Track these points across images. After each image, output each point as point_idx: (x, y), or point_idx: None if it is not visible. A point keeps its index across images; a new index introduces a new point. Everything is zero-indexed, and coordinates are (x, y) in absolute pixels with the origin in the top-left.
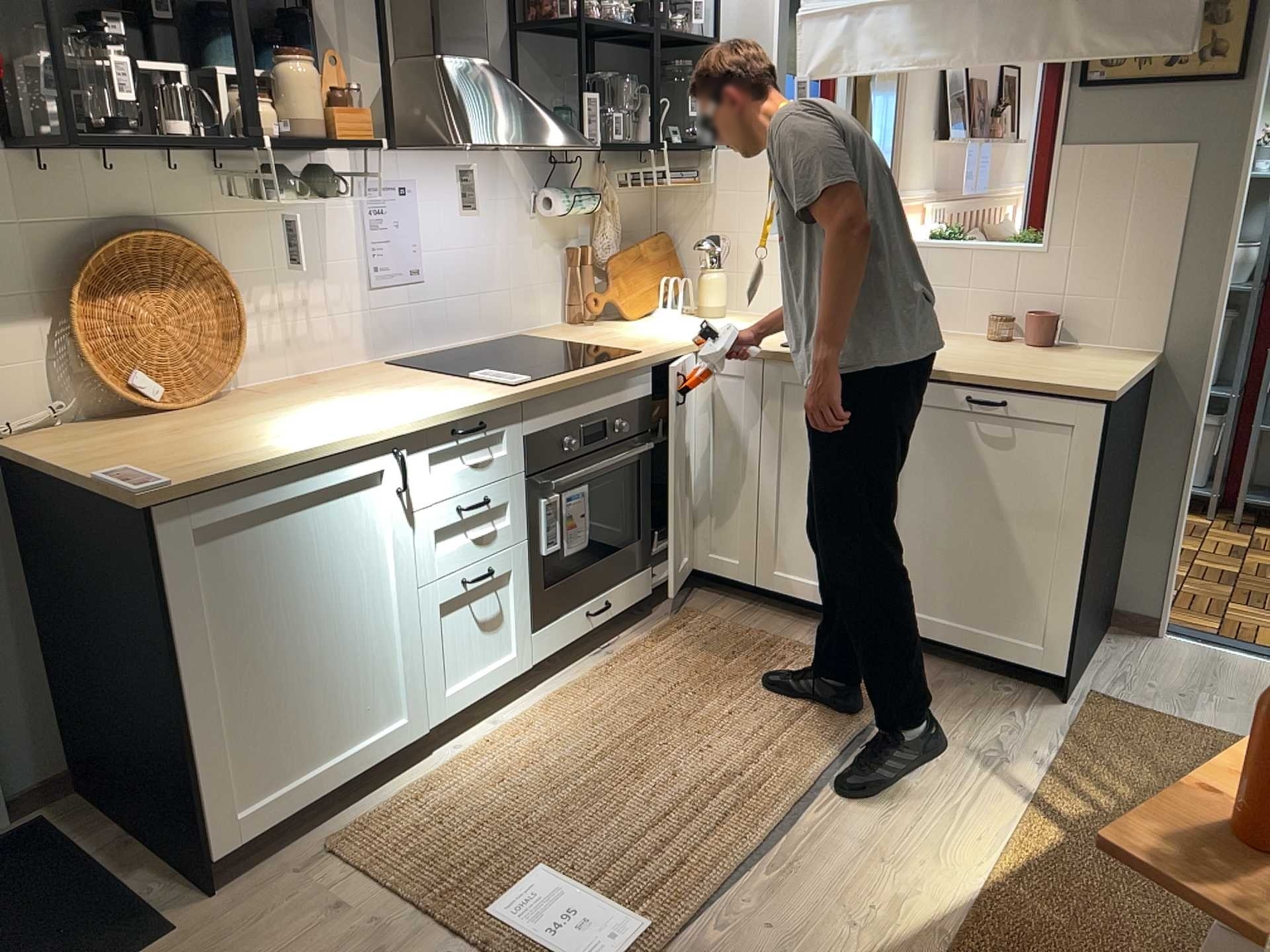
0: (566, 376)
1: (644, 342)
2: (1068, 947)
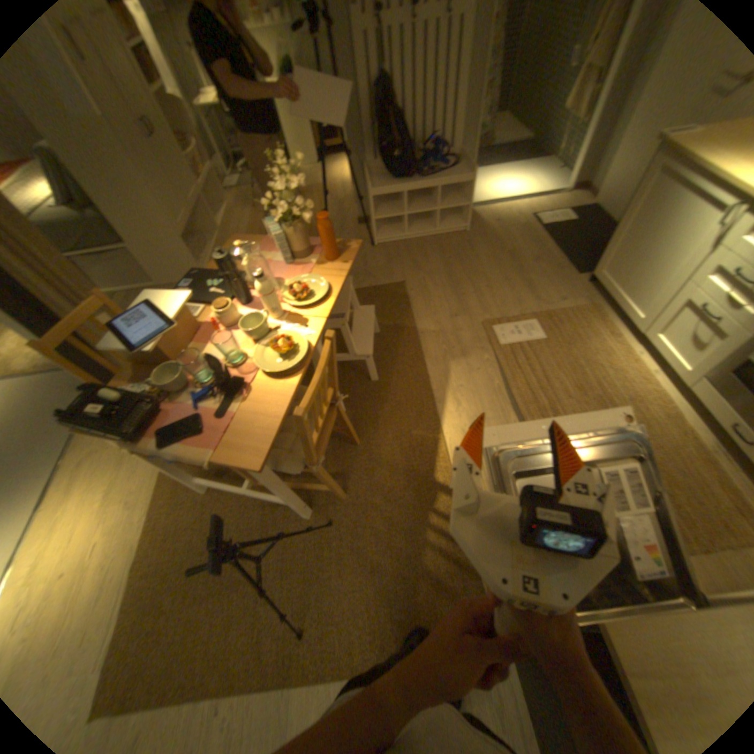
0: None
1: None
2: (407, 423)
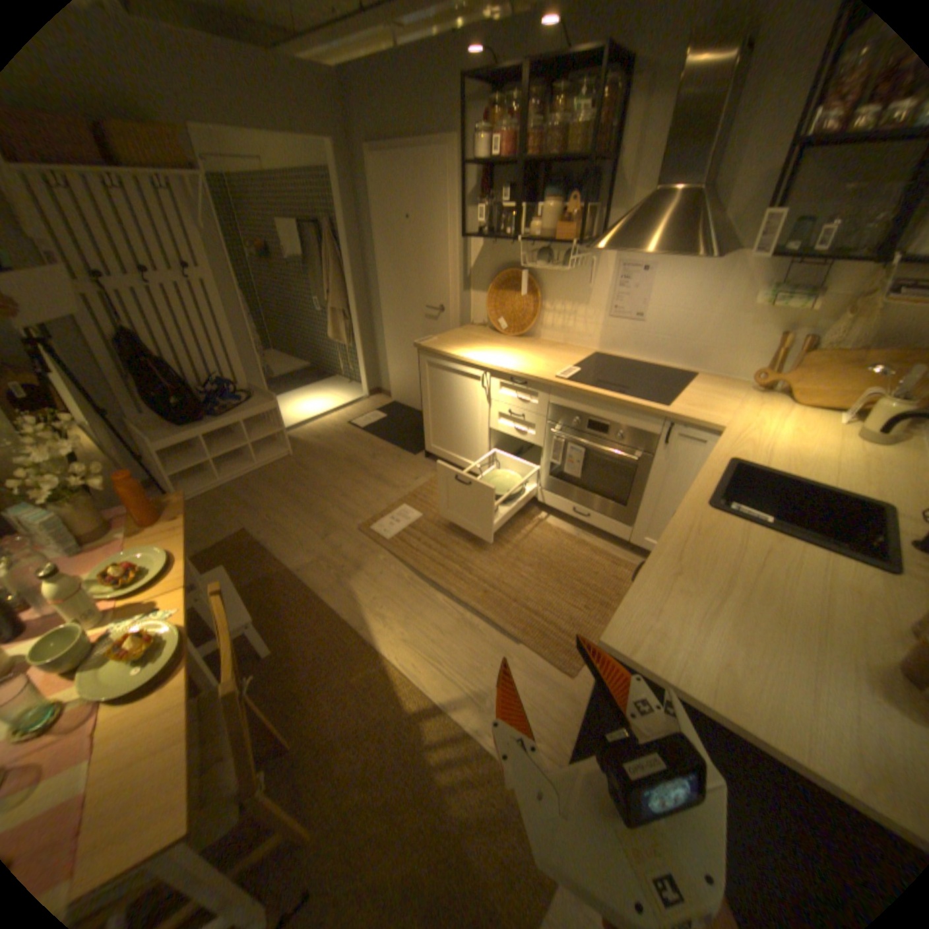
0: (584, 387)
1: (702, 408)
2: (338, 674)
